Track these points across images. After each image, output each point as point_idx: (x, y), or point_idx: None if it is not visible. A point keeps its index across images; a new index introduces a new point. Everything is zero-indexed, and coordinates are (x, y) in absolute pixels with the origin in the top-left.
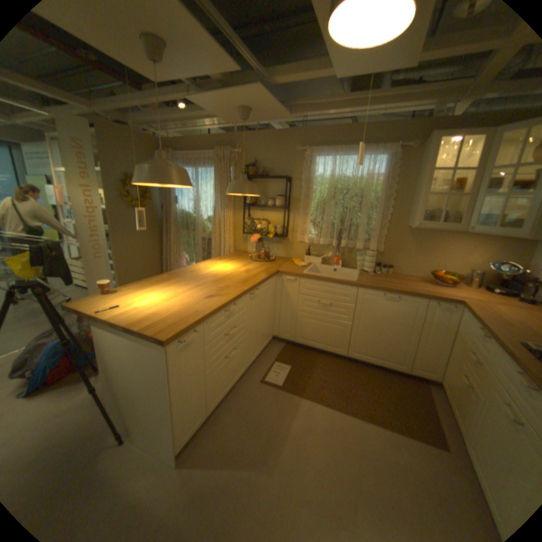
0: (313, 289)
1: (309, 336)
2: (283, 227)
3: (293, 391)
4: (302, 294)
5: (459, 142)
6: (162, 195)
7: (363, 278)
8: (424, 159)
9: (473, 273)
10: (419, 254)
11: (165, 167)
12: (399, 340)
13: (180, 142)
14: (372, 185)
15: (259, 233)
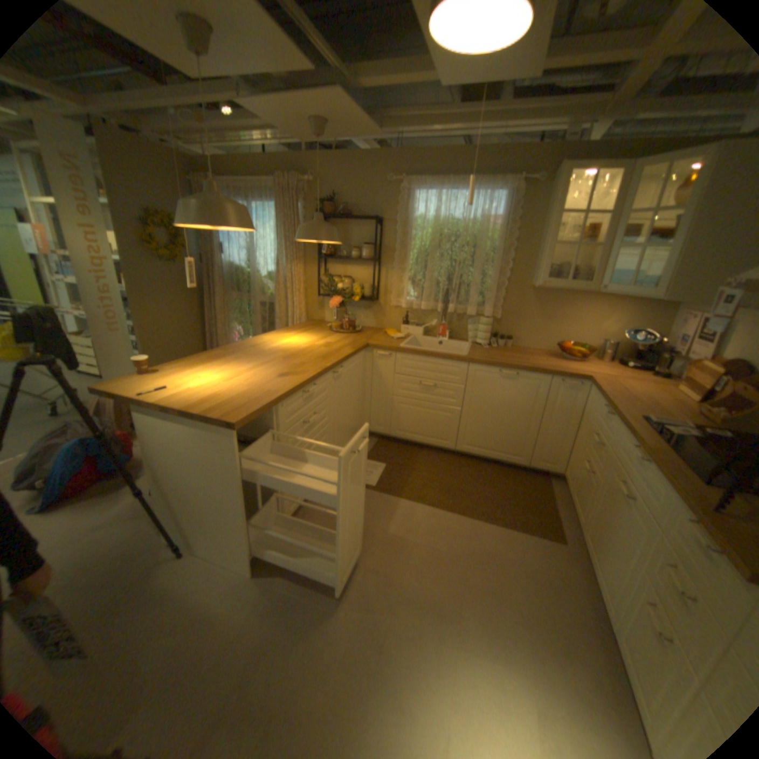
0: (413, 368)
1: (408, 427)
2: (373, 287)
3: (389, 492)
4: (399, 375)
5: (595, 177)
6: (200, 241)
7: (475, 353)
8: (552, 198)
9: (605, 344)
10: (544, 322)
11: (220, 204)
12: (517, 428)
13: (223, 164)
14: (488, 232)
15: (341, 295)
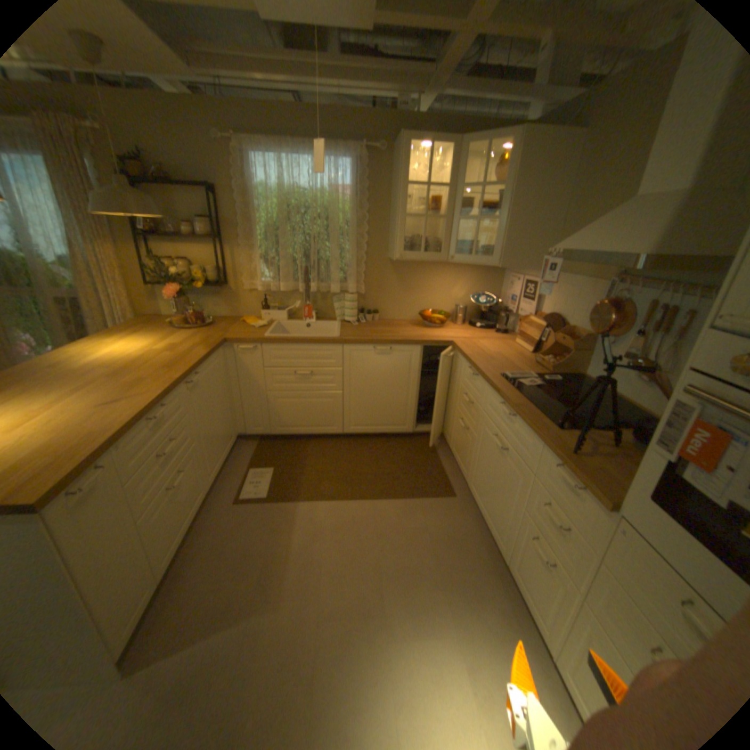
0: (284, 358)
1: (291, 421)
2: (218, 270)
3: (284, 499)
4: (269, 367)
5: (429, 150)
6: None
7: (347, 332)
8: (395, 169)
9: (457, 309)
10: (404, 294)
11: None
12: (397, 399)
13: None
14: (339, 204)
15: (177, 282)
